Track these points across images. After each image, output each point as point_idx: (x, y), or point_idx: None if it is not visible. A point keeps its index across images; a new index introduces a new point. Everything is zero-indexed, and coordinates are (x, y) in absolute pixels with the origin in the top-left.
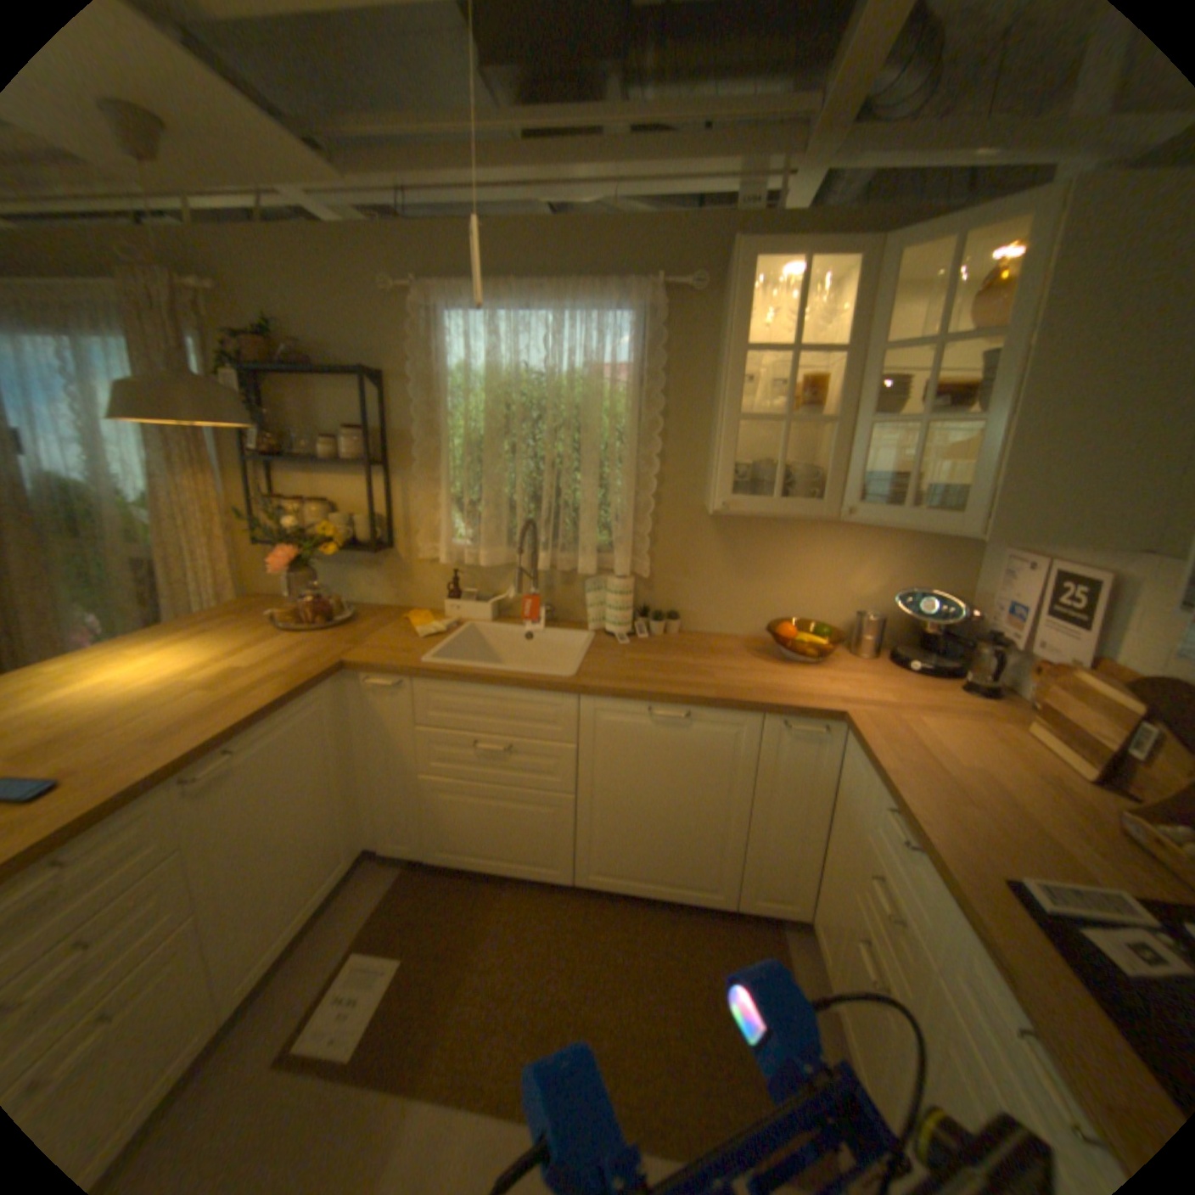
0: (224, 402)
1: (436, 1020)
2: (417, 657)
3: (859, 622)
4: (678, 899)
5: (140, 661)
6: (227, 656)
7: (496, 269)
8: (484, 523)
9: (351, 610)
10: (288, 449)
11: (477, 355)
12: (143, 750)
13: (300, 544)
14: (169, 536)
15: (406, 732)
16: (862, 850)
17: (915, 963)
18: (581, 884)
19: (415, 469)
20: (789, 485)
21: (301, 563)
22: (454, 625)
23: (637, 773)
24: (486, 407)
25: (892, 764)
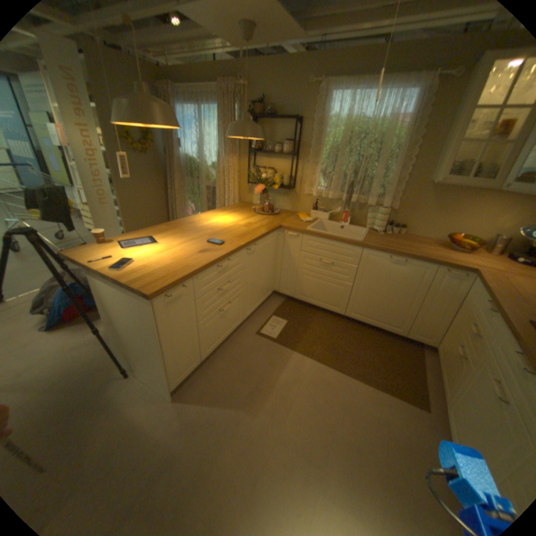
0: (260, 131)
1: (299, 337)
2: (304, 227)
3: (496, 238)
4: (384, 327)
5: (223, 217)
6: (246, 219)
7: (359, 70)
8: (333, 181)
9: (277, 210)
10: (263, 148)
11: (343, 110)
12: (238, 238)
13: (266, 184)
14: (221, 178)
15: (297, 252)
16: (469, 318)
17: (481, 348)
18: (348, 315)
19: (309, 157)
20: (478, 172)
21: (265, 191)
22: (314, 219)
23: (379, 279)
24: (344, 133)
25: (494, 286)
